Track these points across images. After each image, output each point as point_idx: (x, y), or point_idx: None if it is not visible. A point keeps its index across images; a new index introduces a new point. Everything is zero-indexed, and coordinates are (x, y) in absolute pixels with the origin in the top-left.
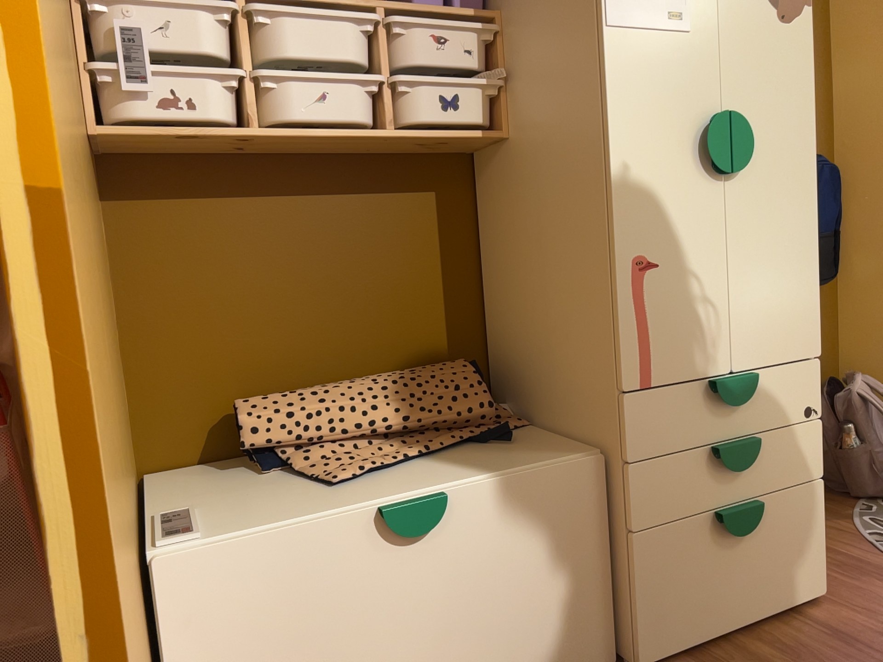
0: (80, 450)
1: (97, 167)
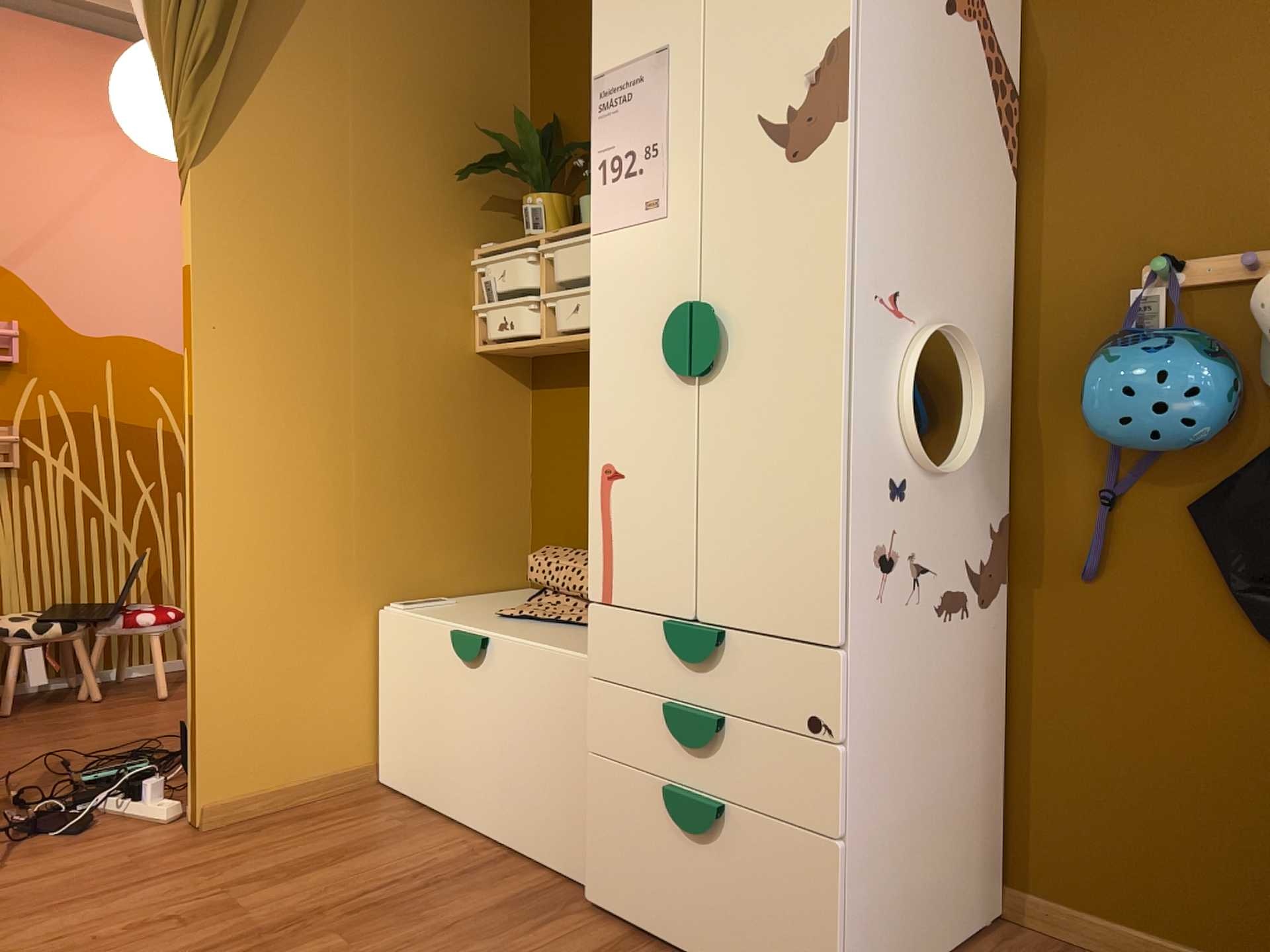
0: (195, 504)
1: (527, 364)
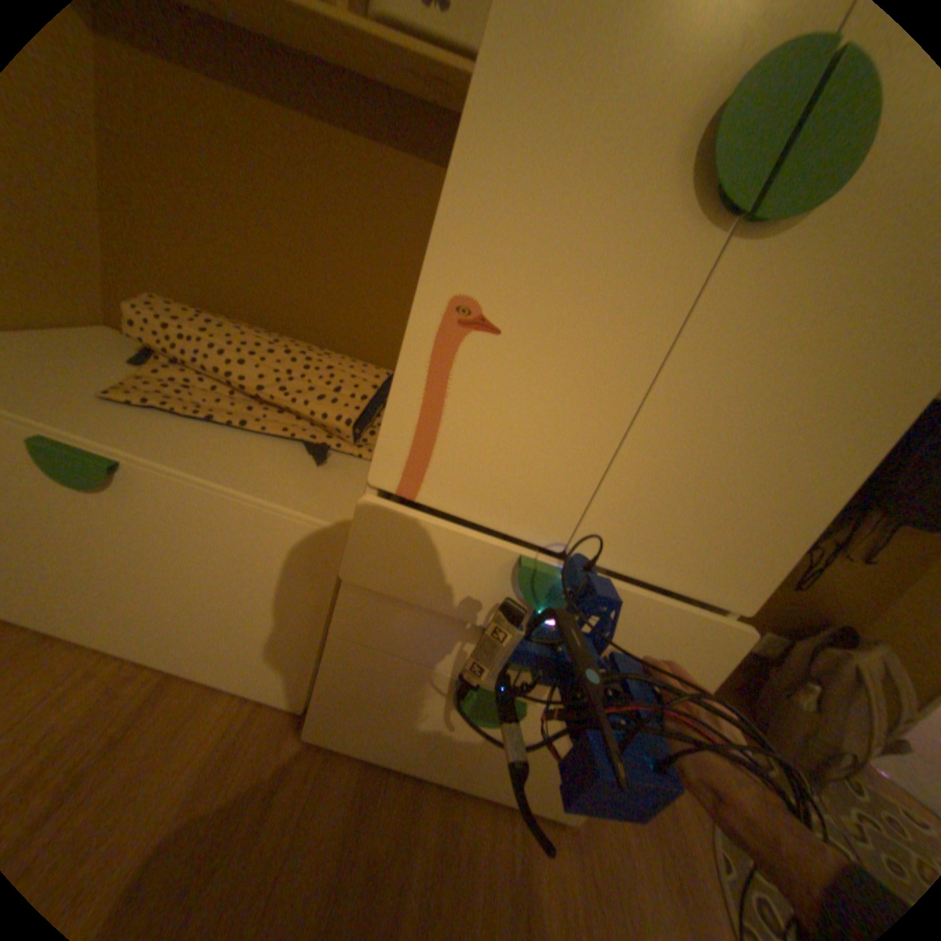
0: None
1: None
